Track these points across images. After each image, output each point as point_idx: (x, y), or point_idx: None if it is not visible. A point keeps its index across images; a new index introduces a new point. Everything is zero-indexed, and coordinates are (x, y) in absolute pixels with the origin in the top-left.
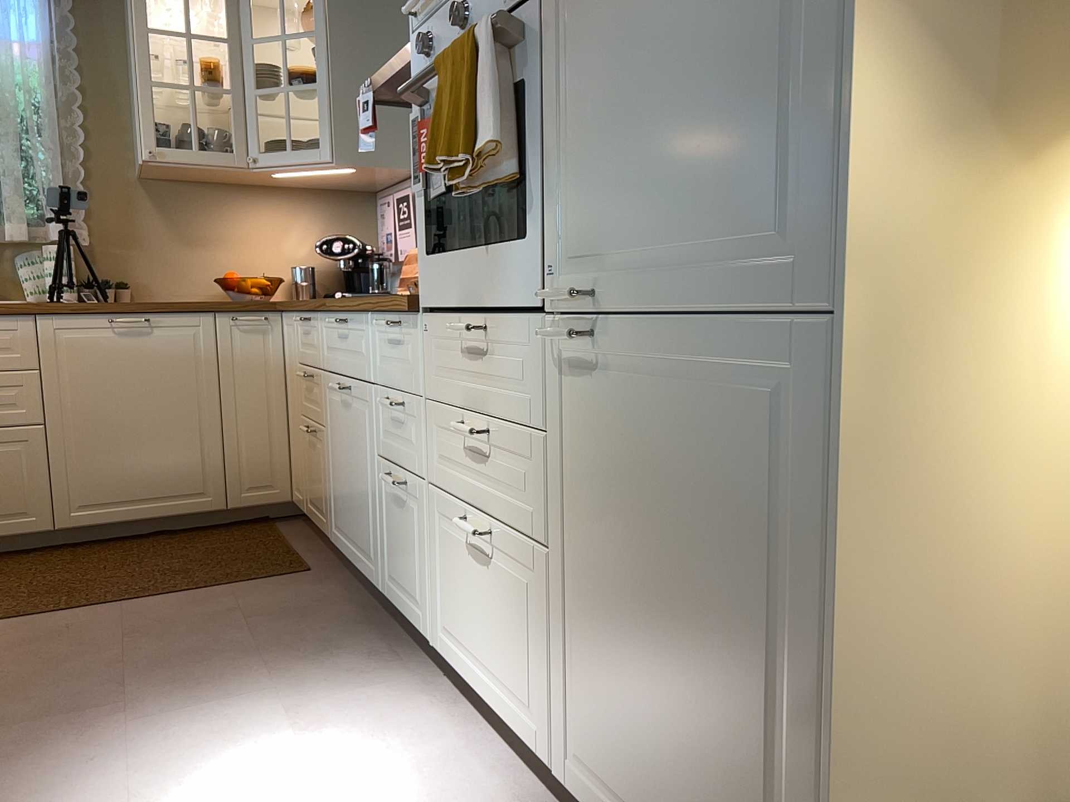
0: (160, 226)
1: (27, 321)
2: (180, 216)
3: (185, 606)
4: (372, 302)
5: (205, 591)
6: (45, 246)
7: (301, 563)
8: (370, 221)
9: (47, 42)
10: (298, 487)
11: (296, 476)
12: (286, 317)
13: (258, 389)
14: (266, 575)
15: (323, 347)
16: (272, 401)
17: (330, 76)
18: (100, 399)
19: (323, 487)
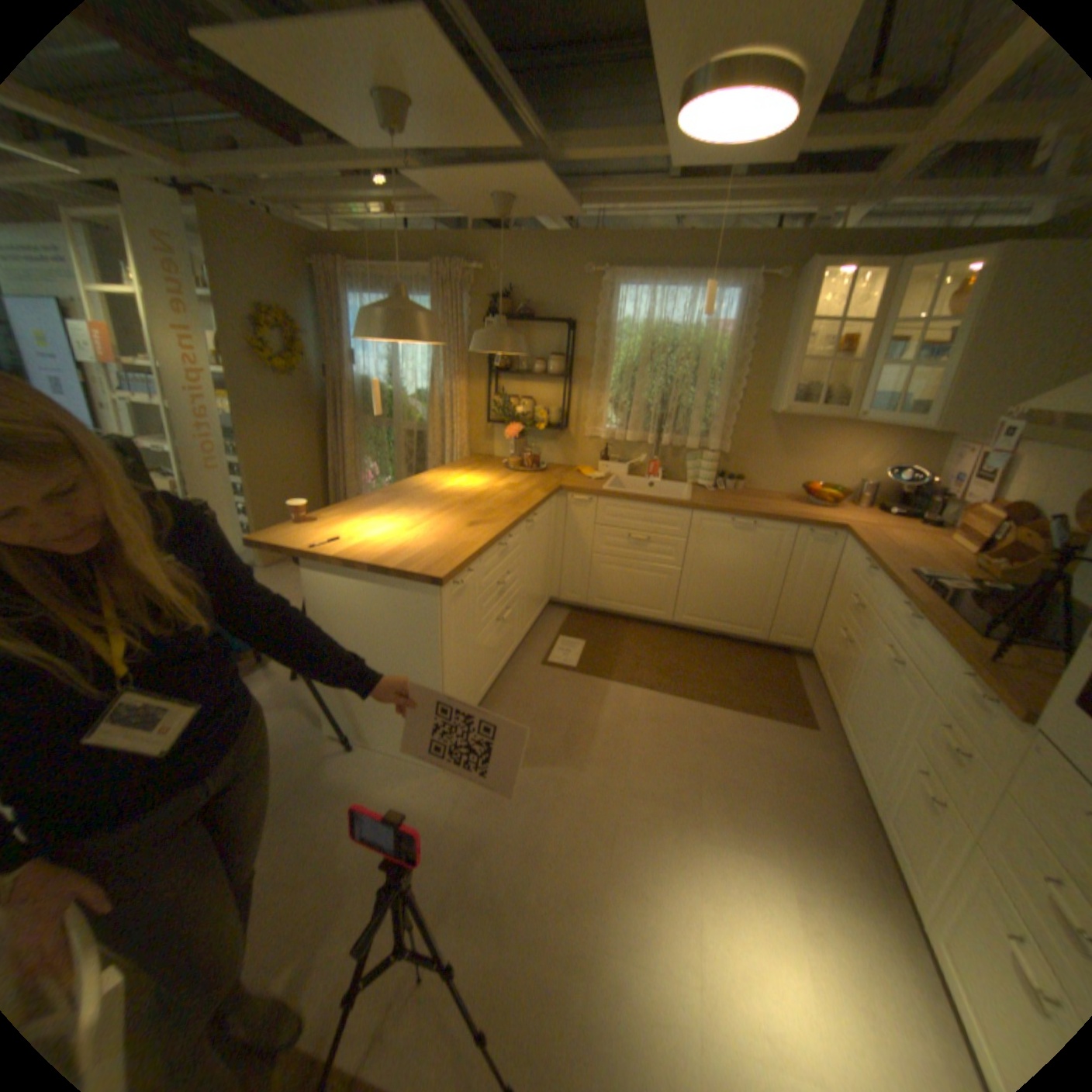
0: (774, 442)
1: (688, 512)
2: (790, 436)
3: (736, 728)
4: (967, 656)
5: (749, 717)
6: (703, 449)
7: (812, 717)
8: (943, 450)
9: (739, 322)
10: (820, 651)
11: (821, 643)
12: (851, 540)
13: (812, 578)
14: (787, 720)
15: (885, 603)
16: (819, 588)
17: (964, 358)
18: (714, 562)
19: (846, 683)
